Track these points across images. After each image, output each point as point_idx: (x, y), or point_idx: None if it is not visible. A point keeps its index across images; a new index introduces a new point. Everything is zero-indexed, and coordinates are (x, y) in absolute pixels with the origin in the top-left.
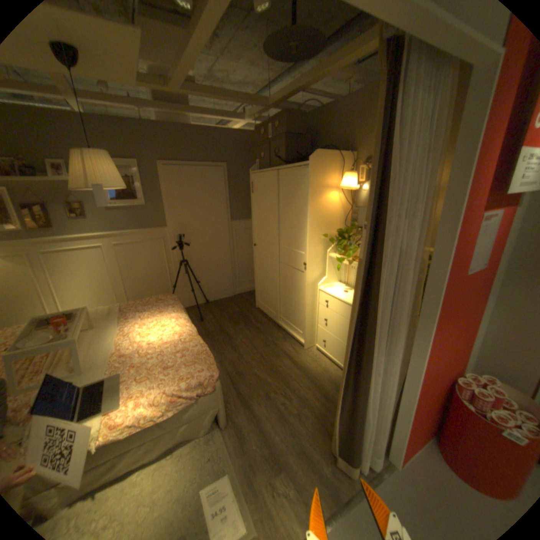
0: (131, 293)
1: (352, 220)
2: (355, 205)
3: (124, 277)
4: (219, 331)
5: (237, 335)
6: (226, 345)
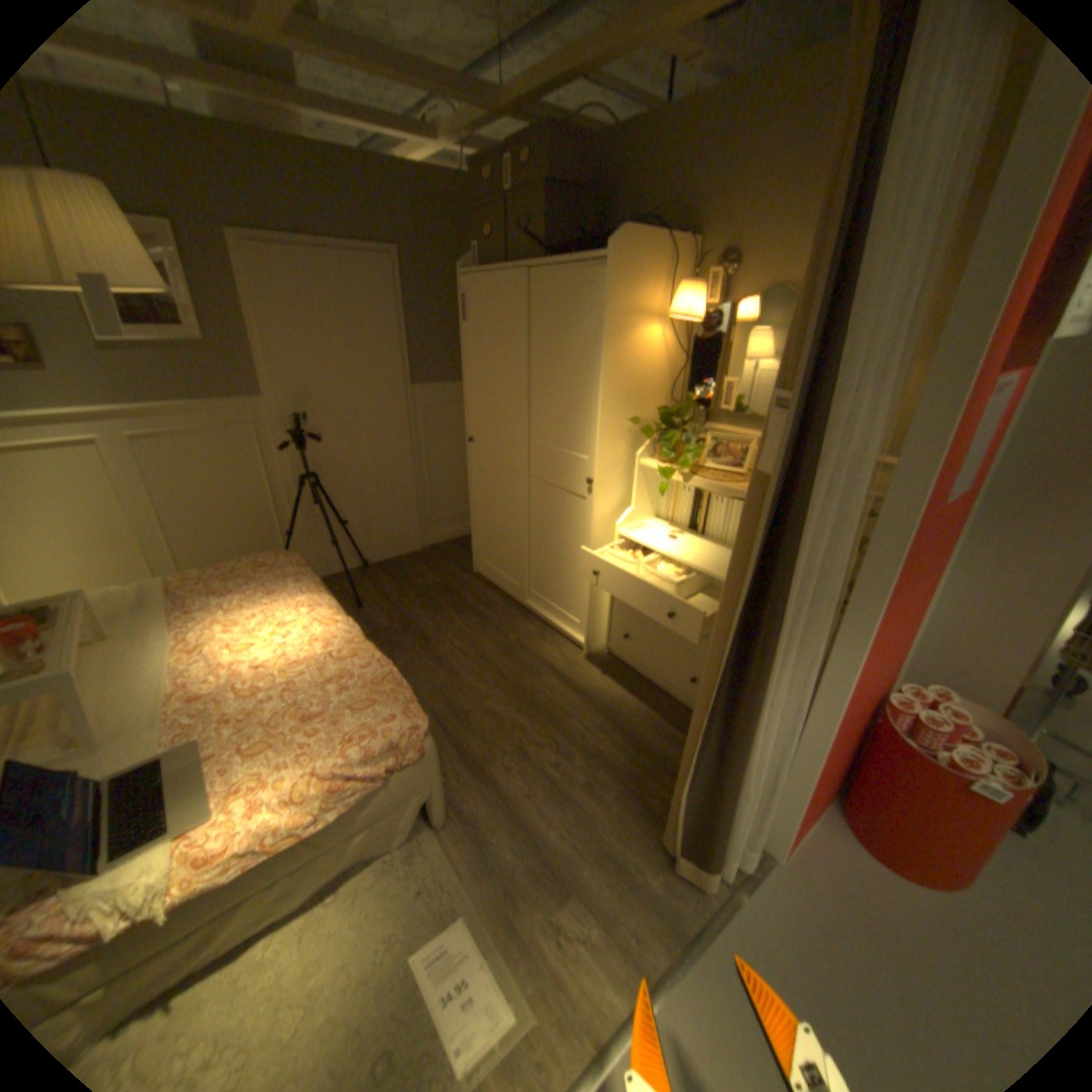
0: (185, 553)
1: (687, 390)
2: (694, 357)
3: (164, 515)
4: (400, 627)
5: (442, 635)
6: (421, 656)
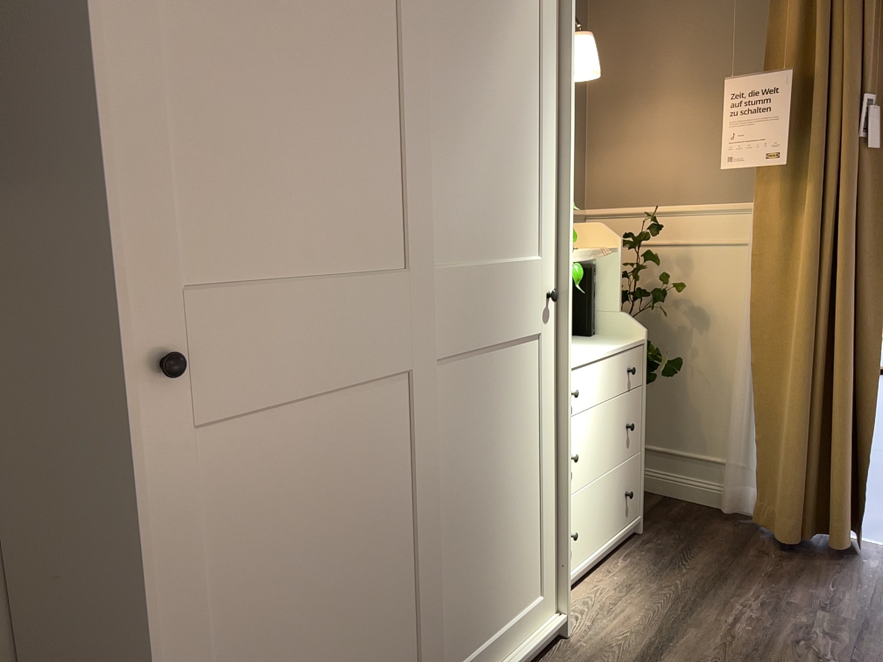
0: None
1: None
2: None
3: None
4: None
5: None
6: None
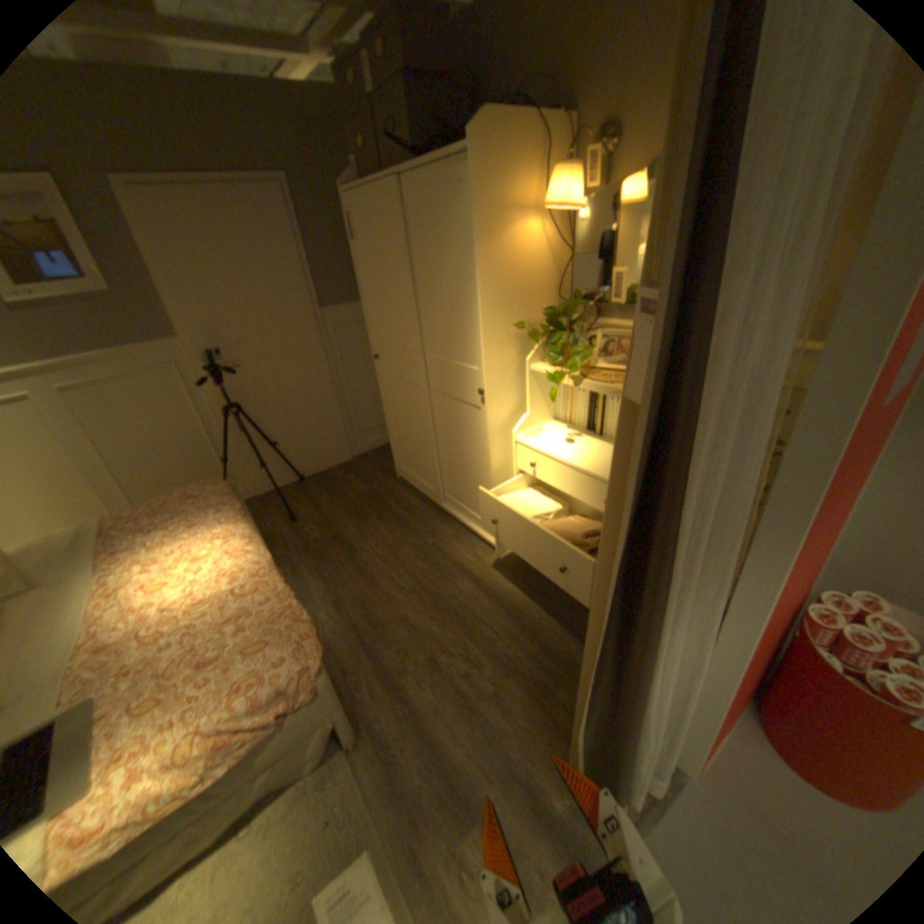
0: (135, 485)
1: (574, 285)
2: (579, 249)
3: (108, 454)
4: (329, 537)
5: (366, 542)
6: (345, 565)
